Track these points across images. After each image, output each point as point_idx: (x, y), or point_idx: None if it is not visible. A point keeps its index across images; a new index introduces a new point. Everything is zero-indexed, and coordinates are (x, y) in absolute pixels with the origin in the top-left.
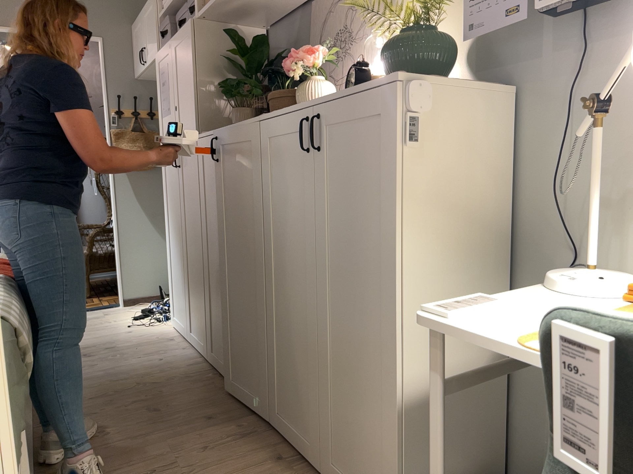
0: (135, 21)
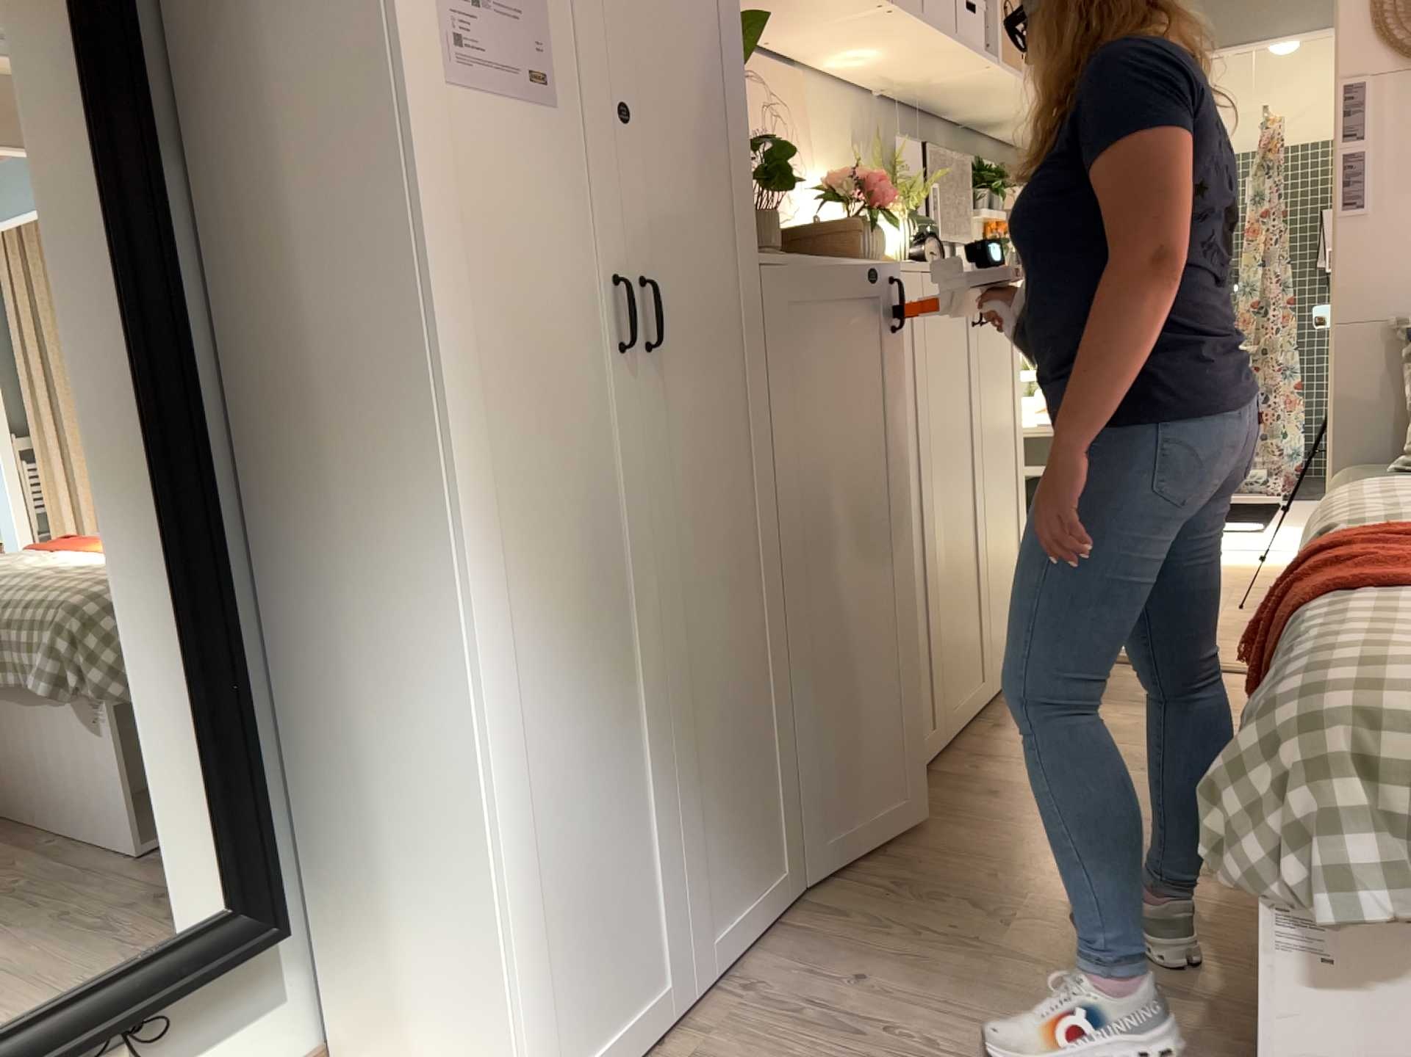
0: None
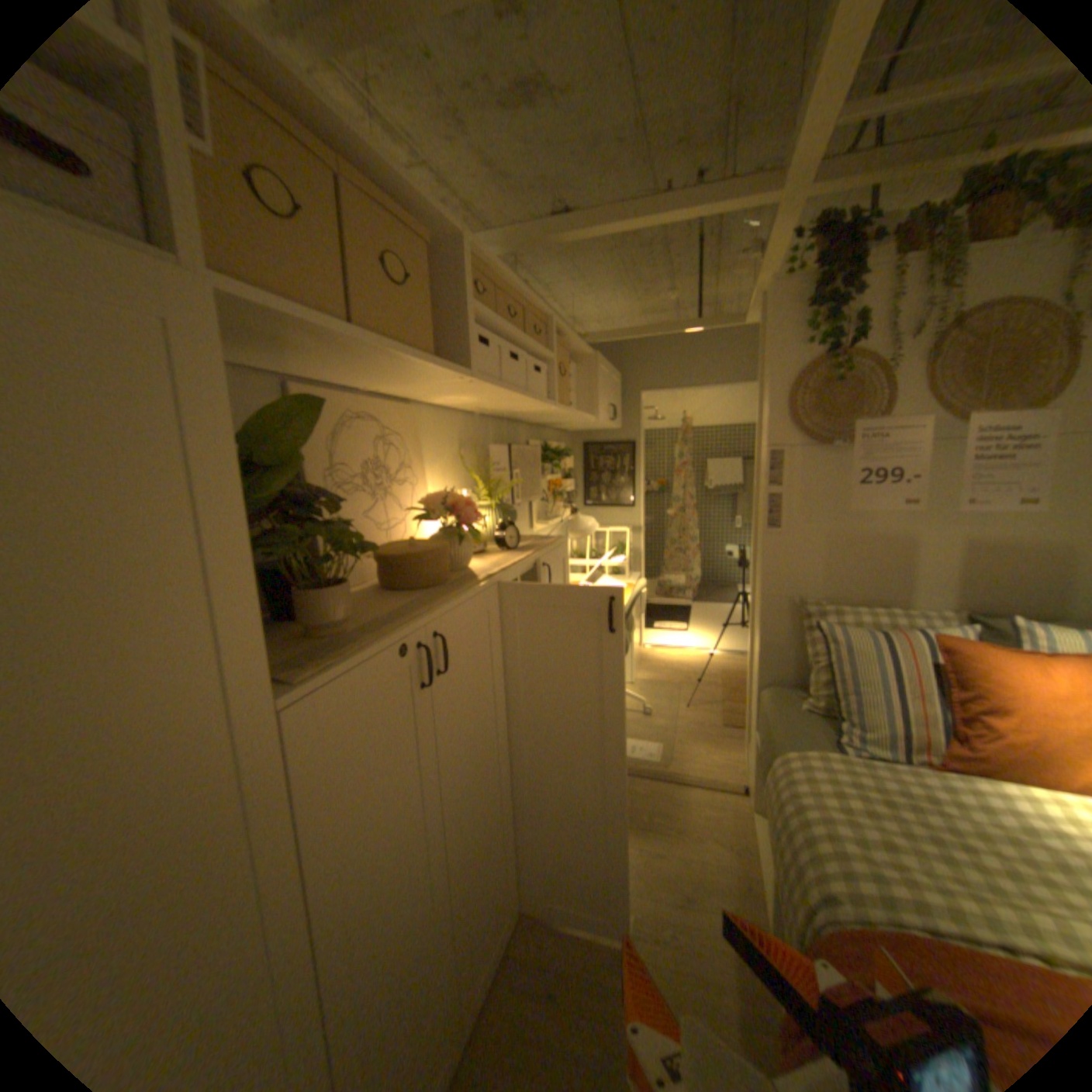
0: None
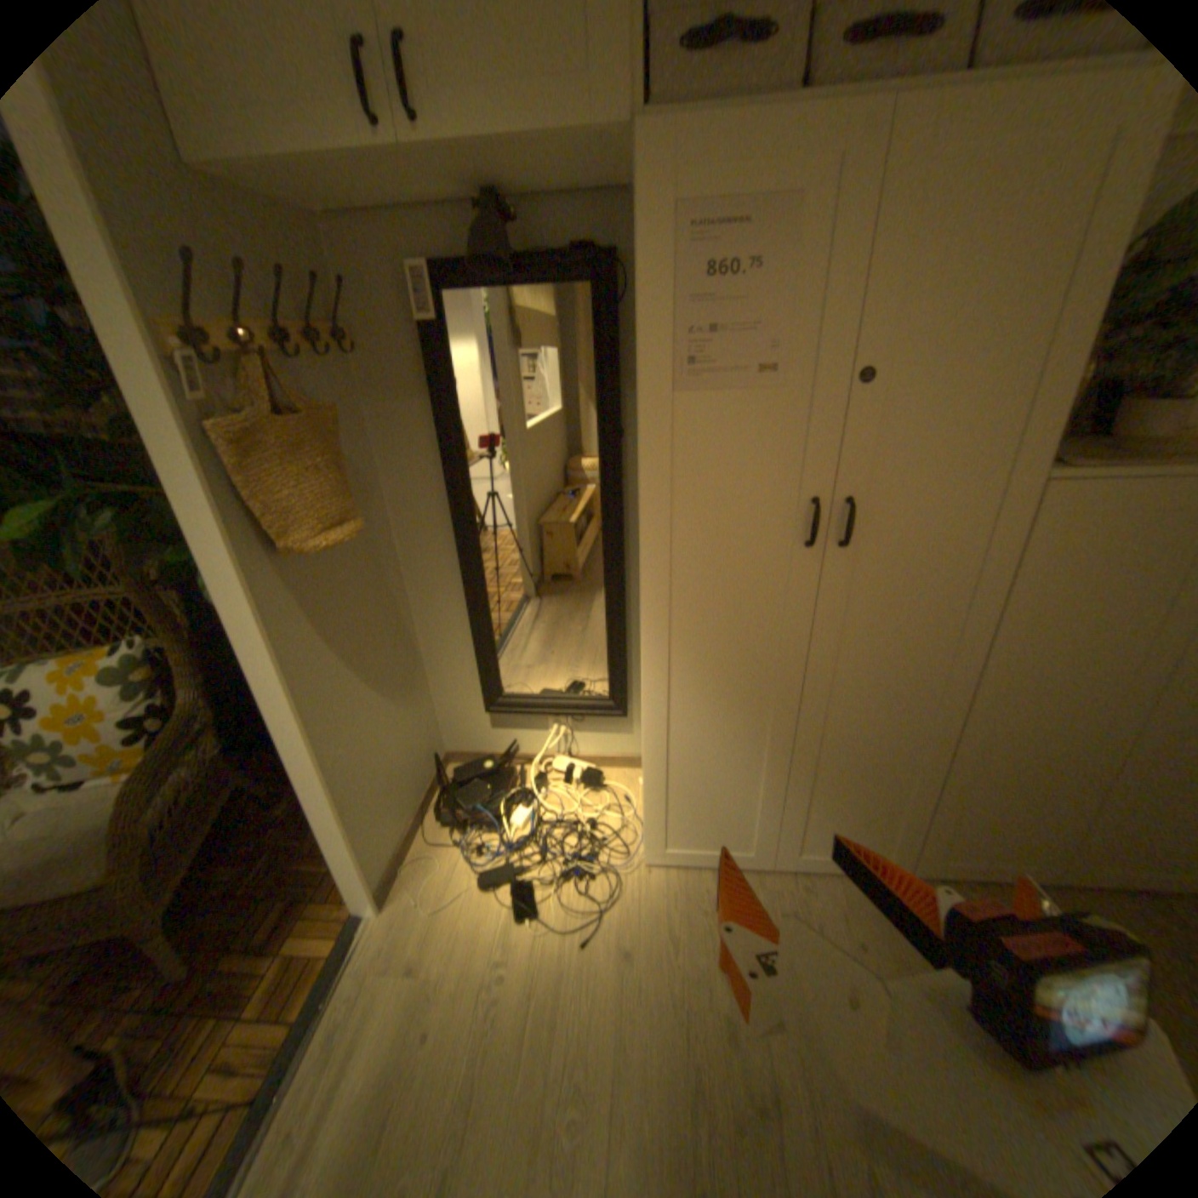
0: None
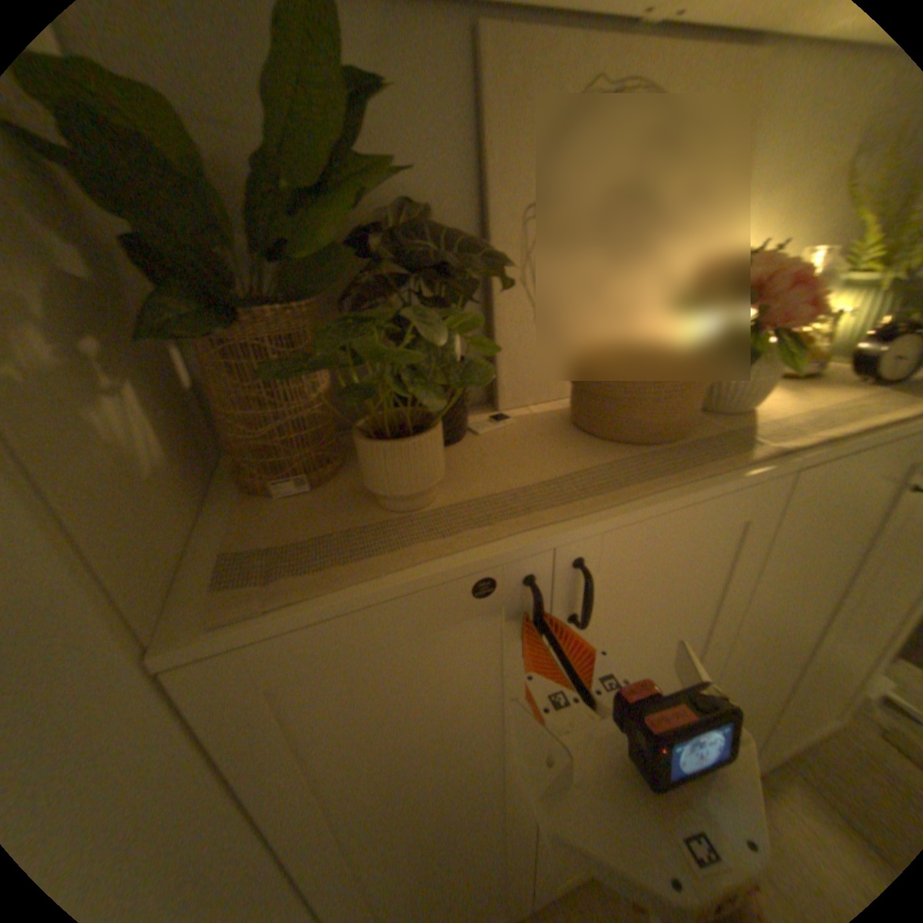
0: None
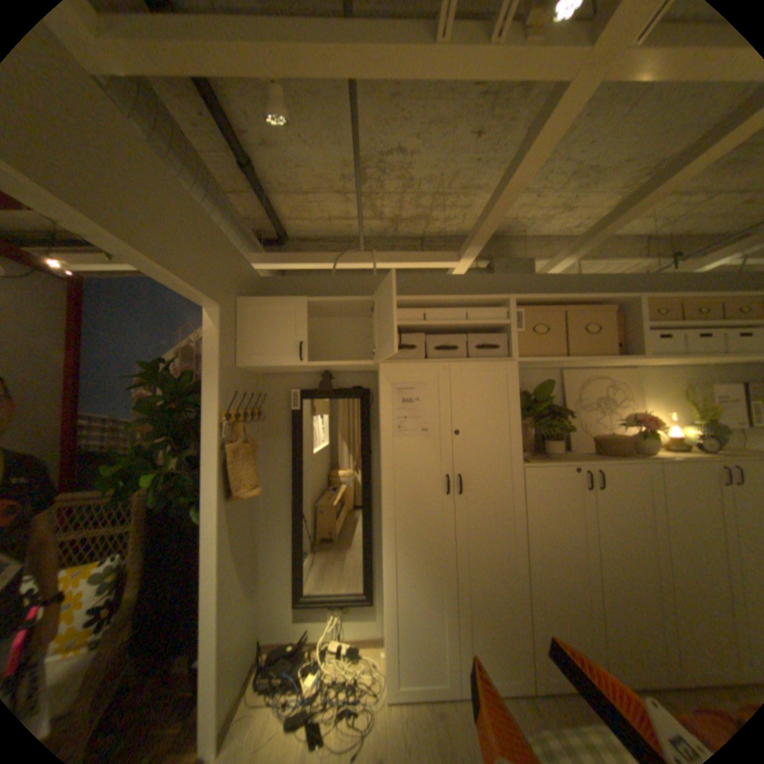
0: (261, 299)
